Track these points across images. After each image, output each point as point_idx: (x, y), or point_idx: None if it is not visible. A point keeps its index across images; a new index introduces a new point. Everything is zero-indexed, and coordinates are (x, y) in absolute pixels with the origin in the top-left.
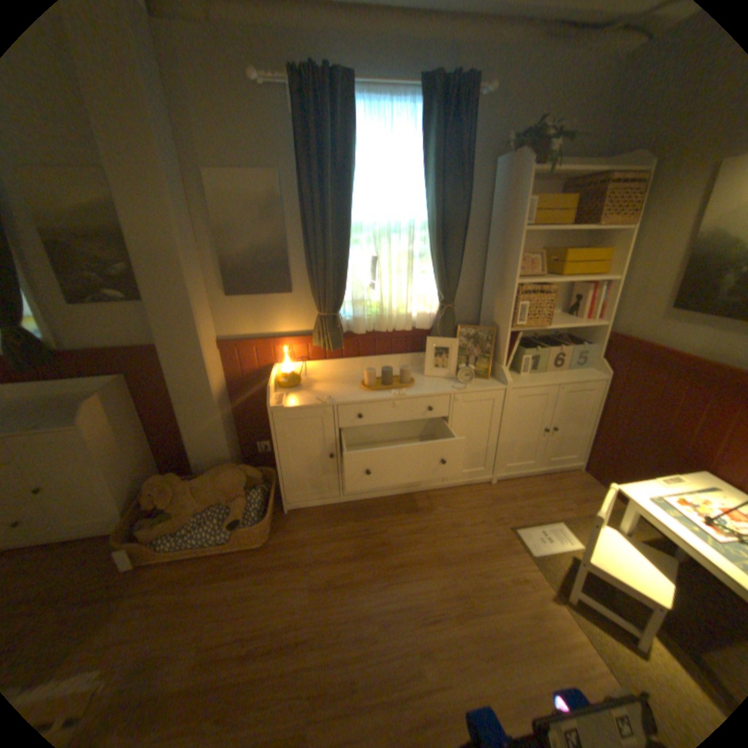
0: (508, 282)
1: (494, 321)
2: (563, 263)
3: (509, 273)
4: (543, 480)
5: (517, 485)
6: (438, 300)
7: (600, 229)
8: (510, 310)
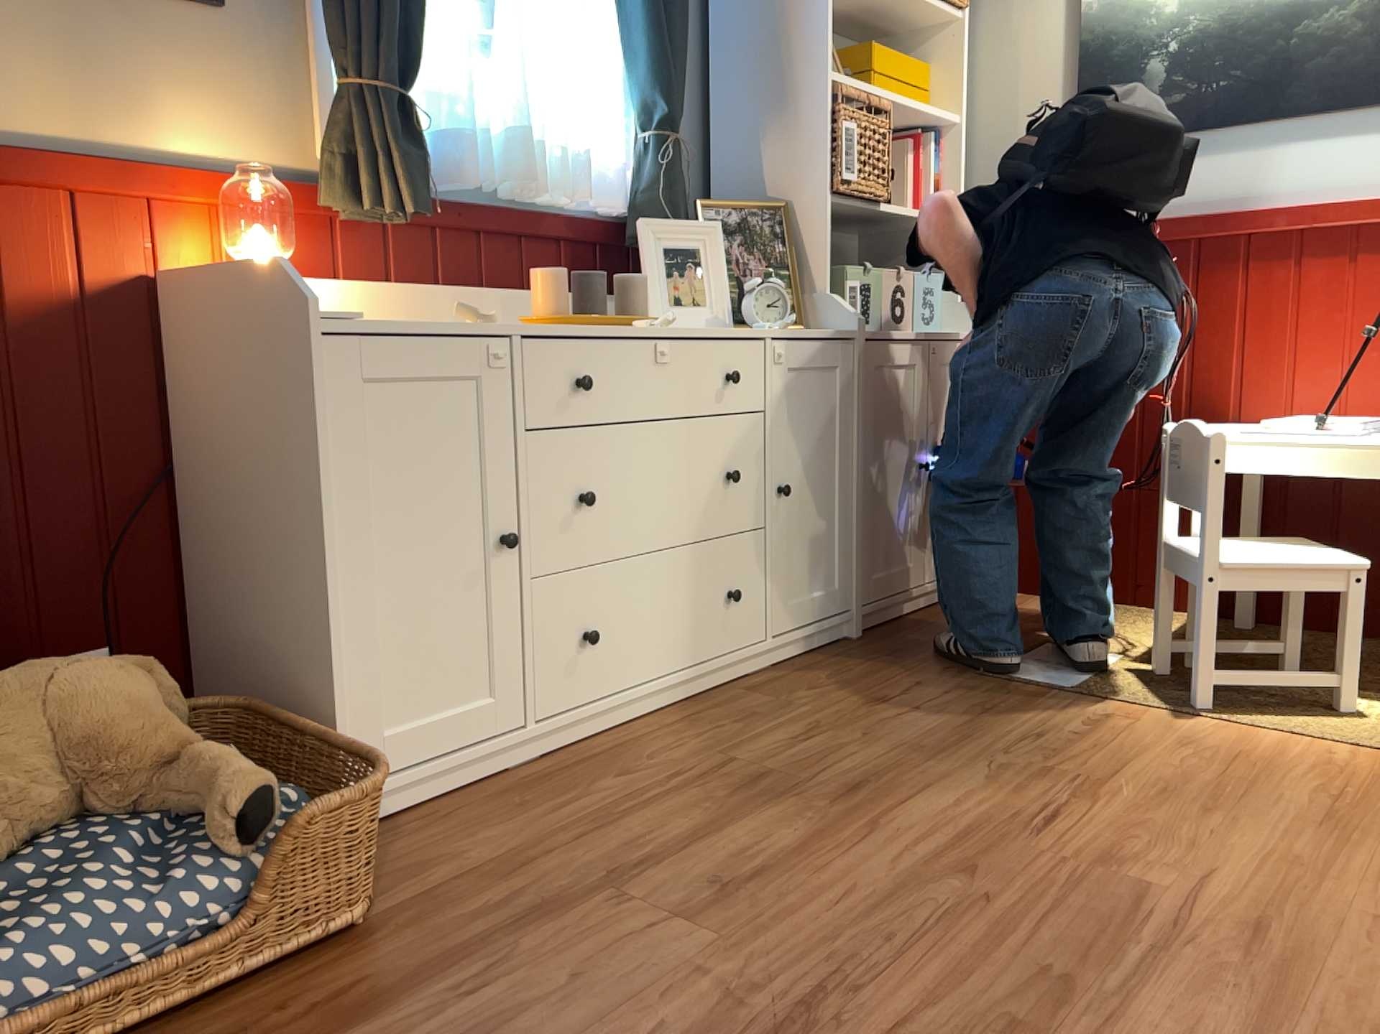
0: (803, 81)
1: (769, 195)
2: (868, 75)
3: (803, 59)
4: (937, 612)
5: (903, 628)
6: (642, 128)
7: (892, 32)
8: (823, 144)
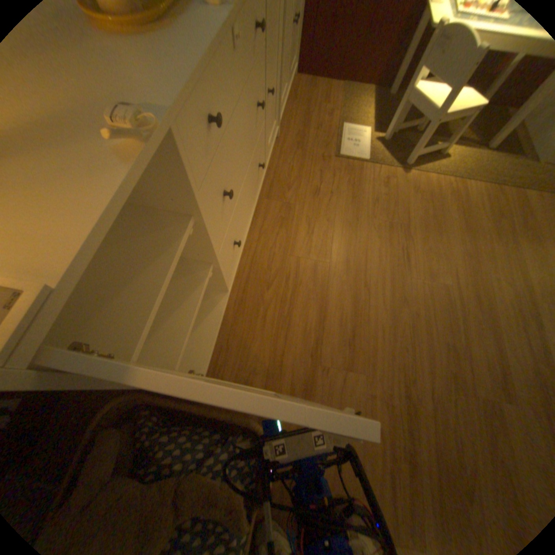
0: None
1: None
2: None
3: None
4: (290, 103)
5: (287, 121)
6: None
7: None
8: None
